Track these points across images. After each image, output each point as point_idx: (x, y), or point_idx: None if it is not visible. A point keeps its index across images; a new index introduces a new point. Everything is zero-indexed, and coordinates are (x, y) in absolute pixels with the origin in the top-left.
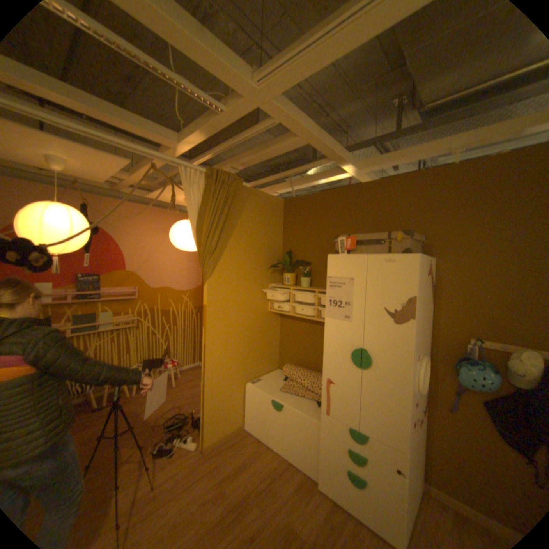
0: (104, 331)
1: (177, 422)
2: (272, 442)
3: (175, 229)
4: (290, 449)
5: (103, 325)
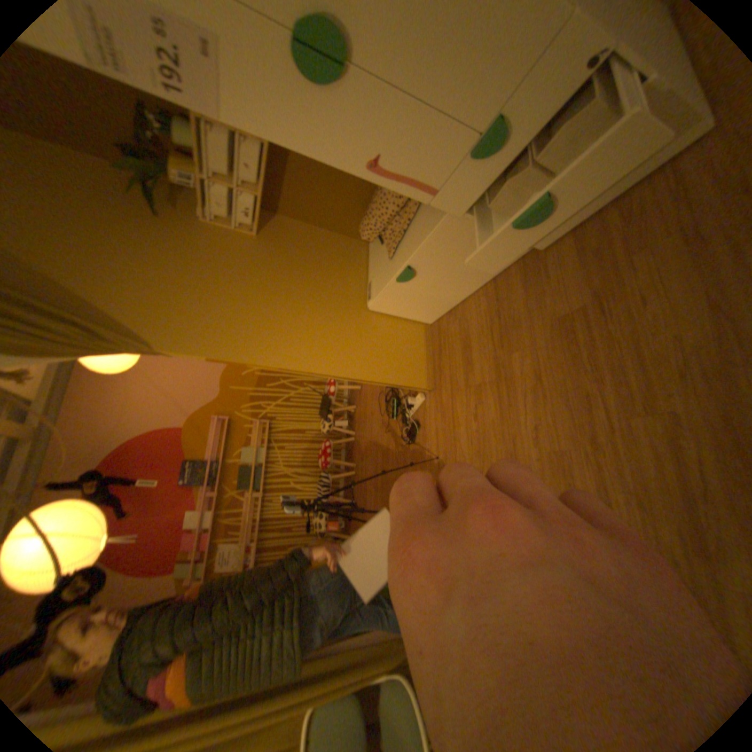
0: (265, 457)
1: (392, 401)
2: (457, 294)
3: (90, 363)
4: (475, 271)
5: (257, 458)
